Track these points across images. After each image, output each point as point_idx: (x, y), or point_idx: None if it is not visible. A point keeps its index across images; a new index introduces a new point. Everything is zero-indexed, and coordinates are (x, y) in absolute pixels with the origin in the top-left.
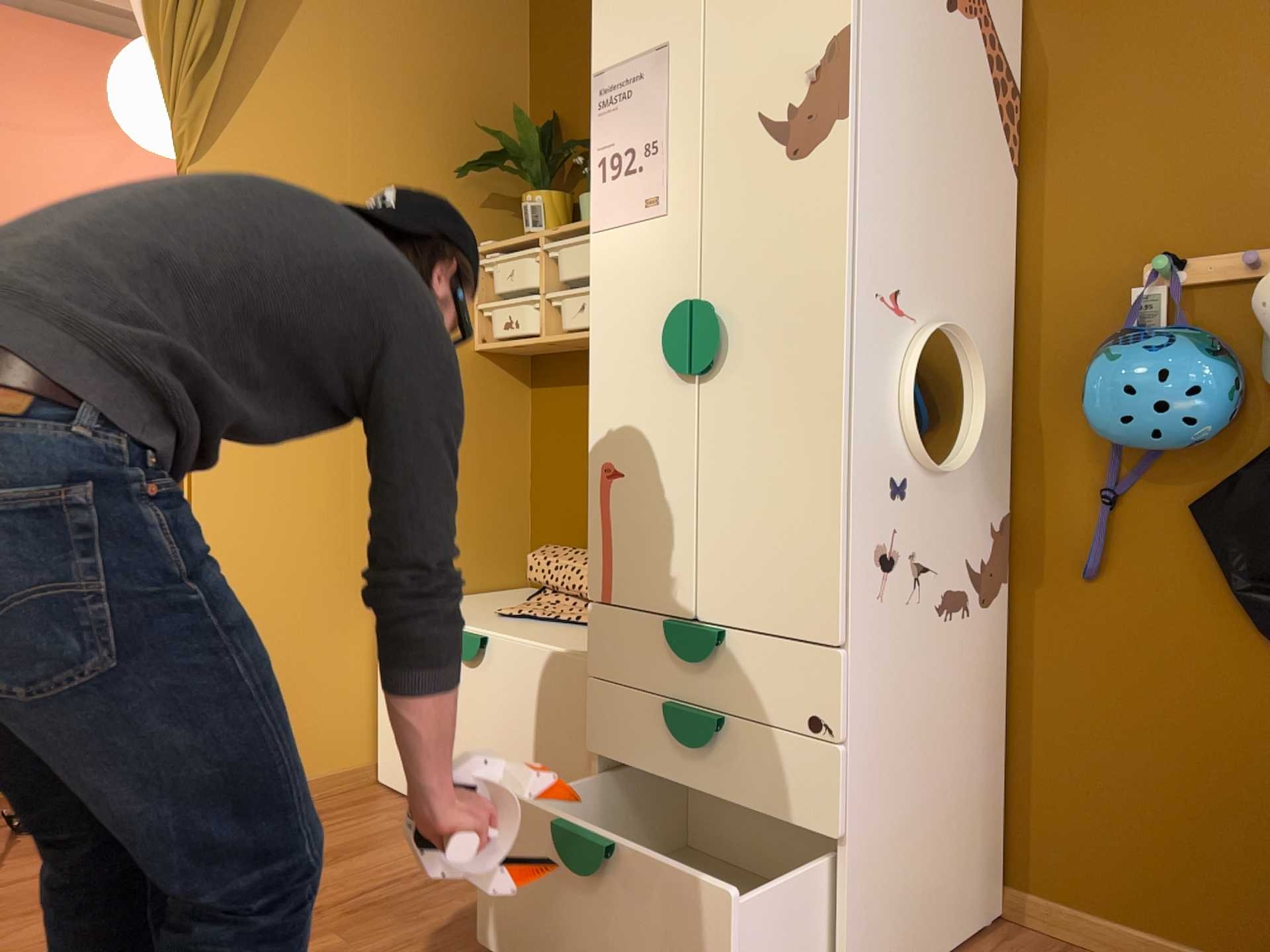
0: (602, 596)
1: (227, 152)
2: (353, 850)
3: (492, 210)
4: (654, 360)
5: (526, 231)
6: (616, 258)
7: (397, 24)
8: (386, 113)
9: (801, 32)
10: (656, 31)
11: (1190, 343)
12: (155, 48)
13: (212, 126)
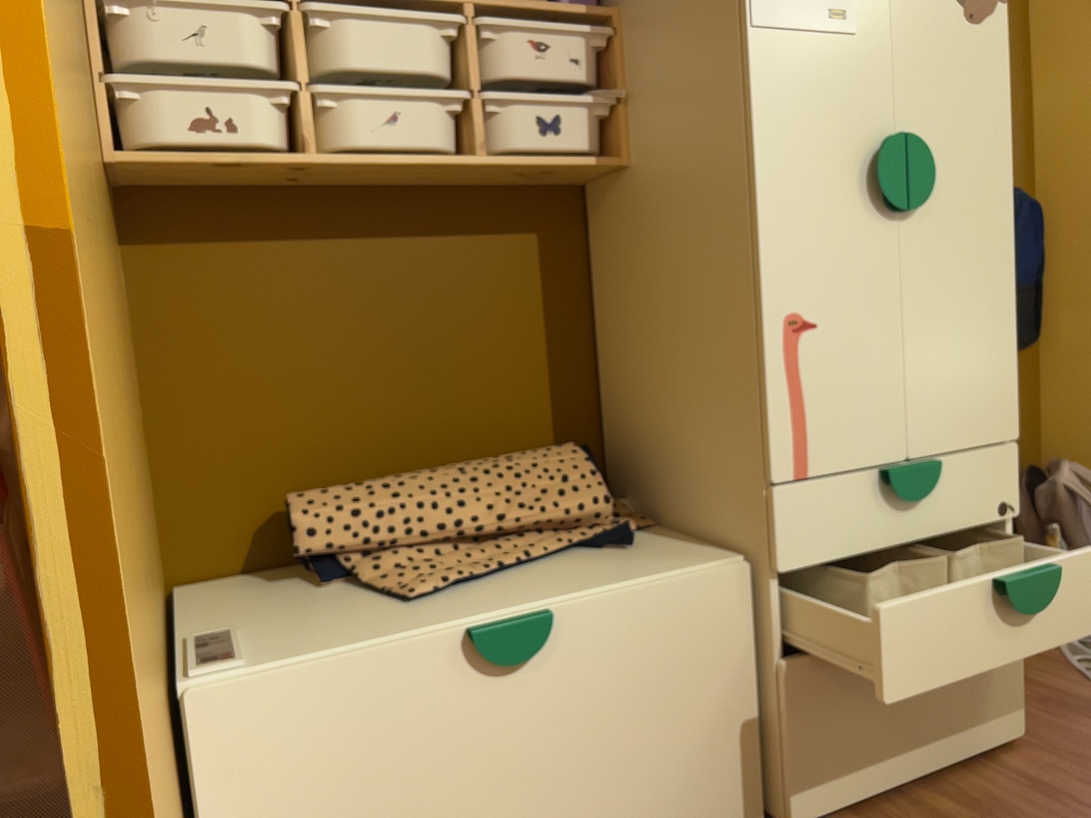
0: (797, 473)
1: None
2: None
3: None
4: (848, 196)
5: None
6: (791, 69)
7: None
8: None
9: None
10: None
11: None
12: None
13: None
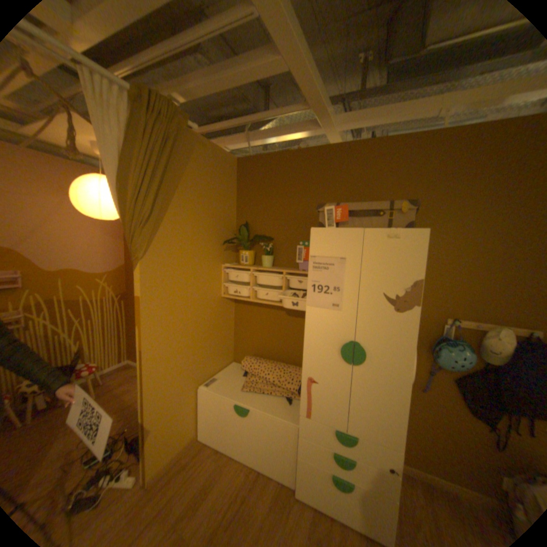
0: (306, 416)
1: (151, 252)
2: (208, 486)
3: (226, 251)
4: (333, 354)
5: (241, 262)
6: (318, 318)
7: (202, 194)
8: (199, 226)
9: (403, 274)
10: (340, 251)
11: (468, 349)
12: (117, 209)
13: (146, 244)
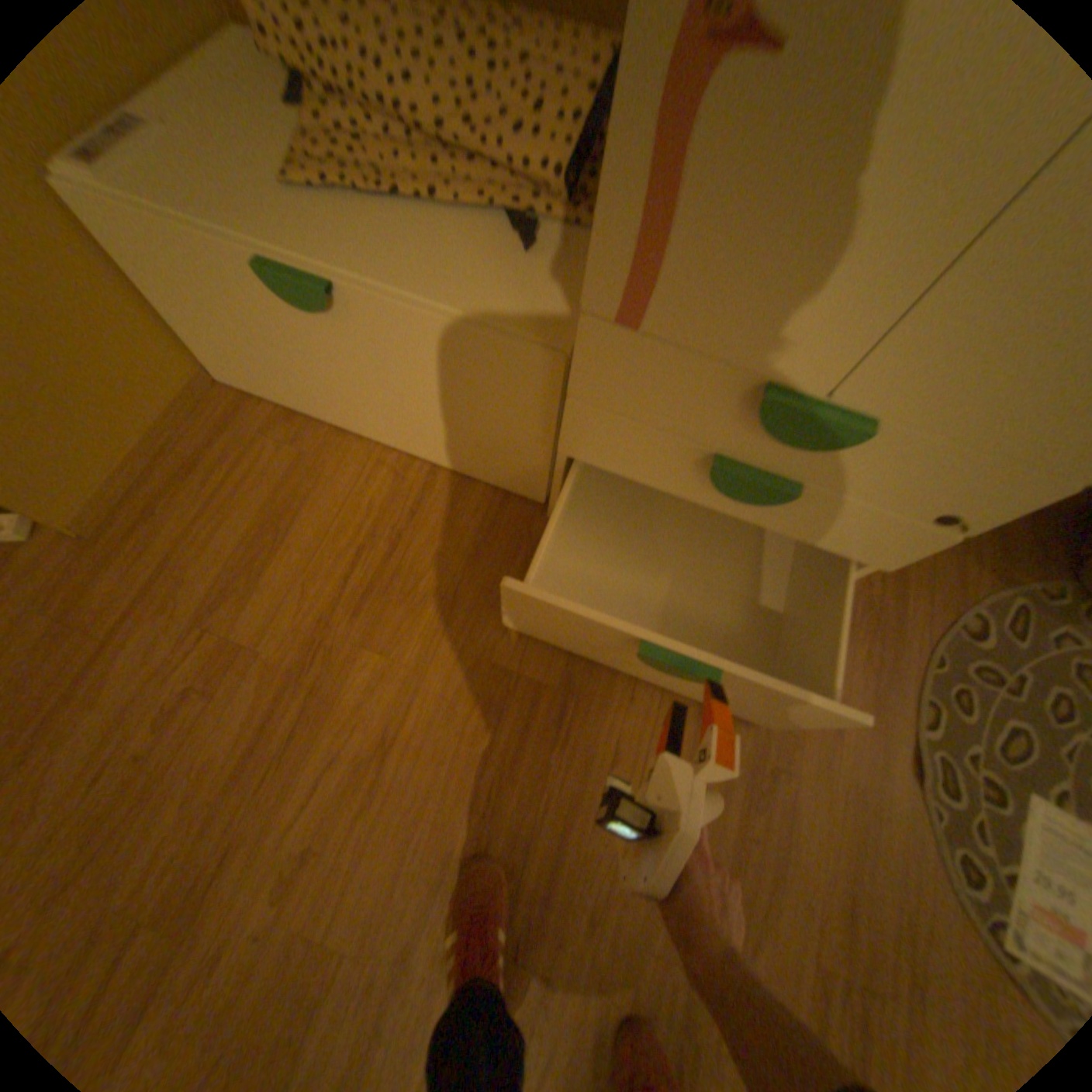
0: (620, 315)
1: None
2: (282, 512)
3: None
4: None
5: None
6: None
7: None
8: None
9: None
10: None
11: None
12: None
13: None
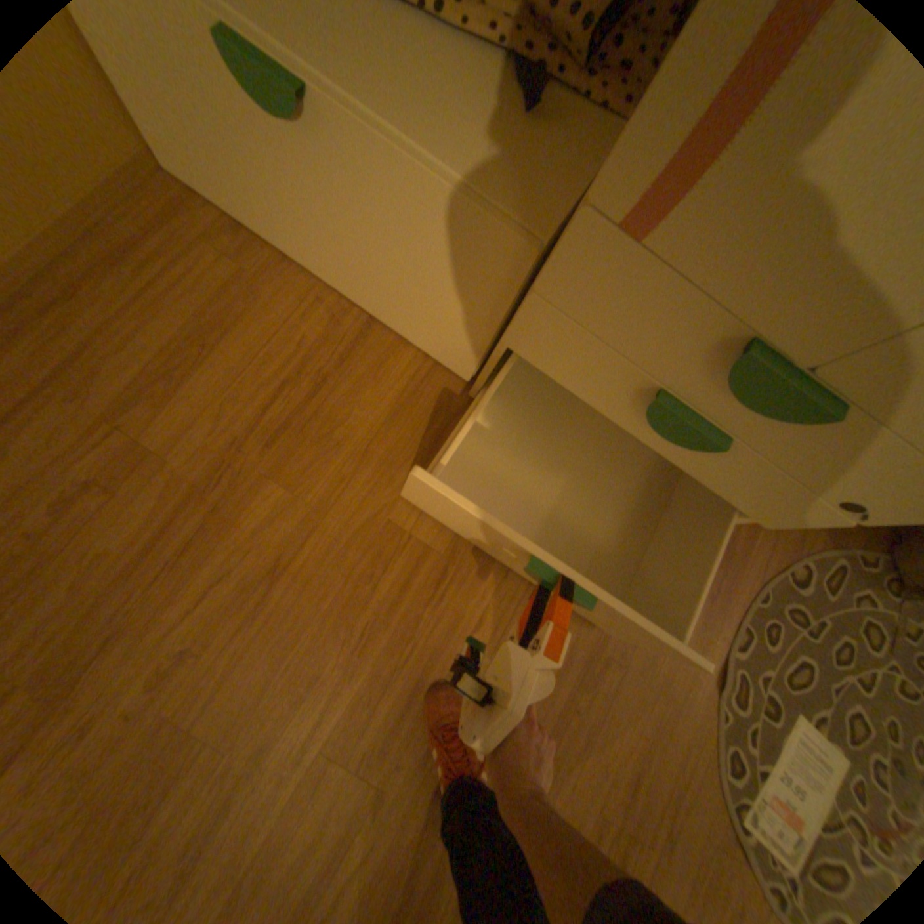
0: (631, 217)
1: None
2: (212, 327)
3: None
4: None
5: None
6: None
7: None
8: None
9: None
10: None
11: None
12: None
13: None
